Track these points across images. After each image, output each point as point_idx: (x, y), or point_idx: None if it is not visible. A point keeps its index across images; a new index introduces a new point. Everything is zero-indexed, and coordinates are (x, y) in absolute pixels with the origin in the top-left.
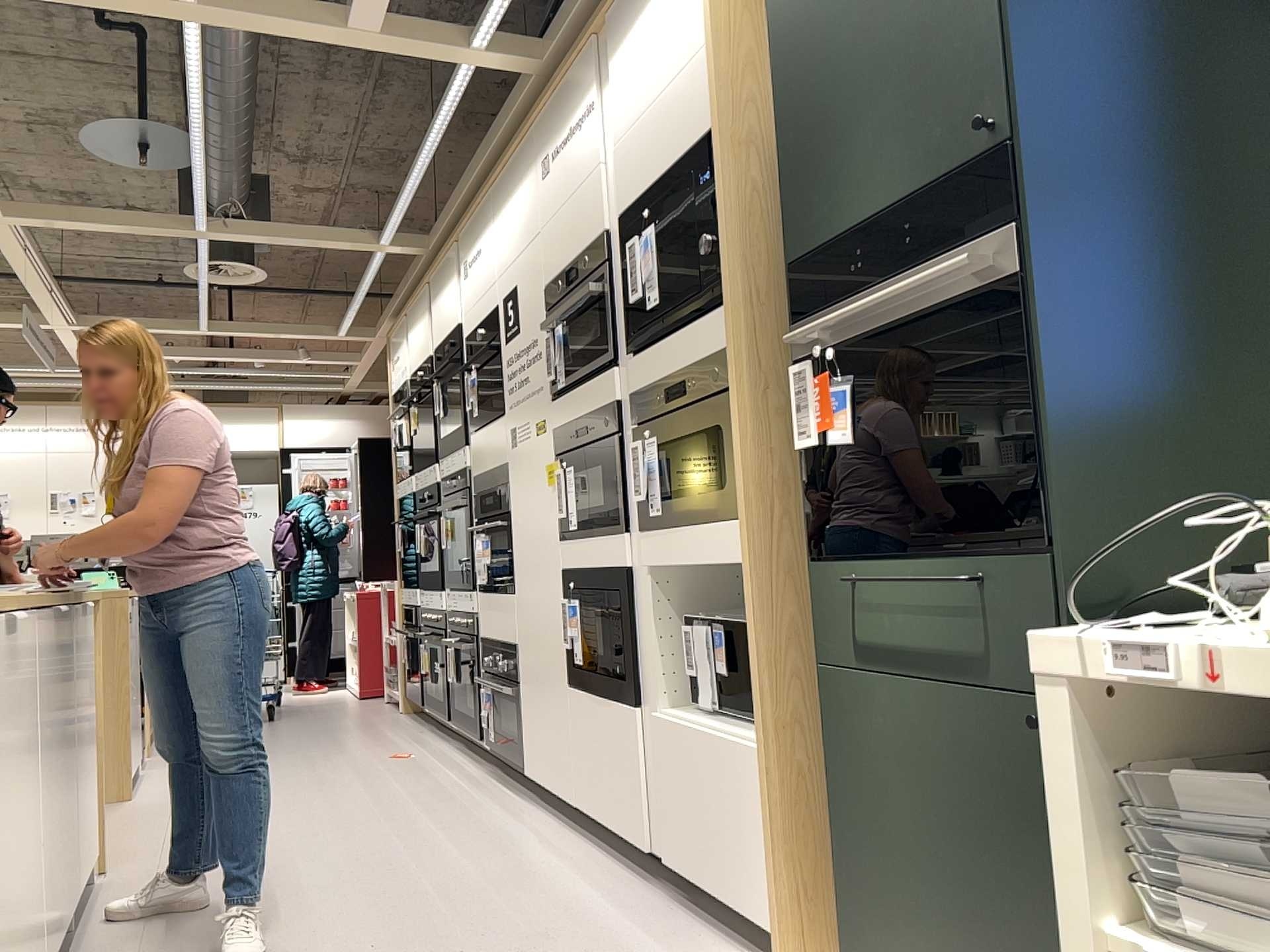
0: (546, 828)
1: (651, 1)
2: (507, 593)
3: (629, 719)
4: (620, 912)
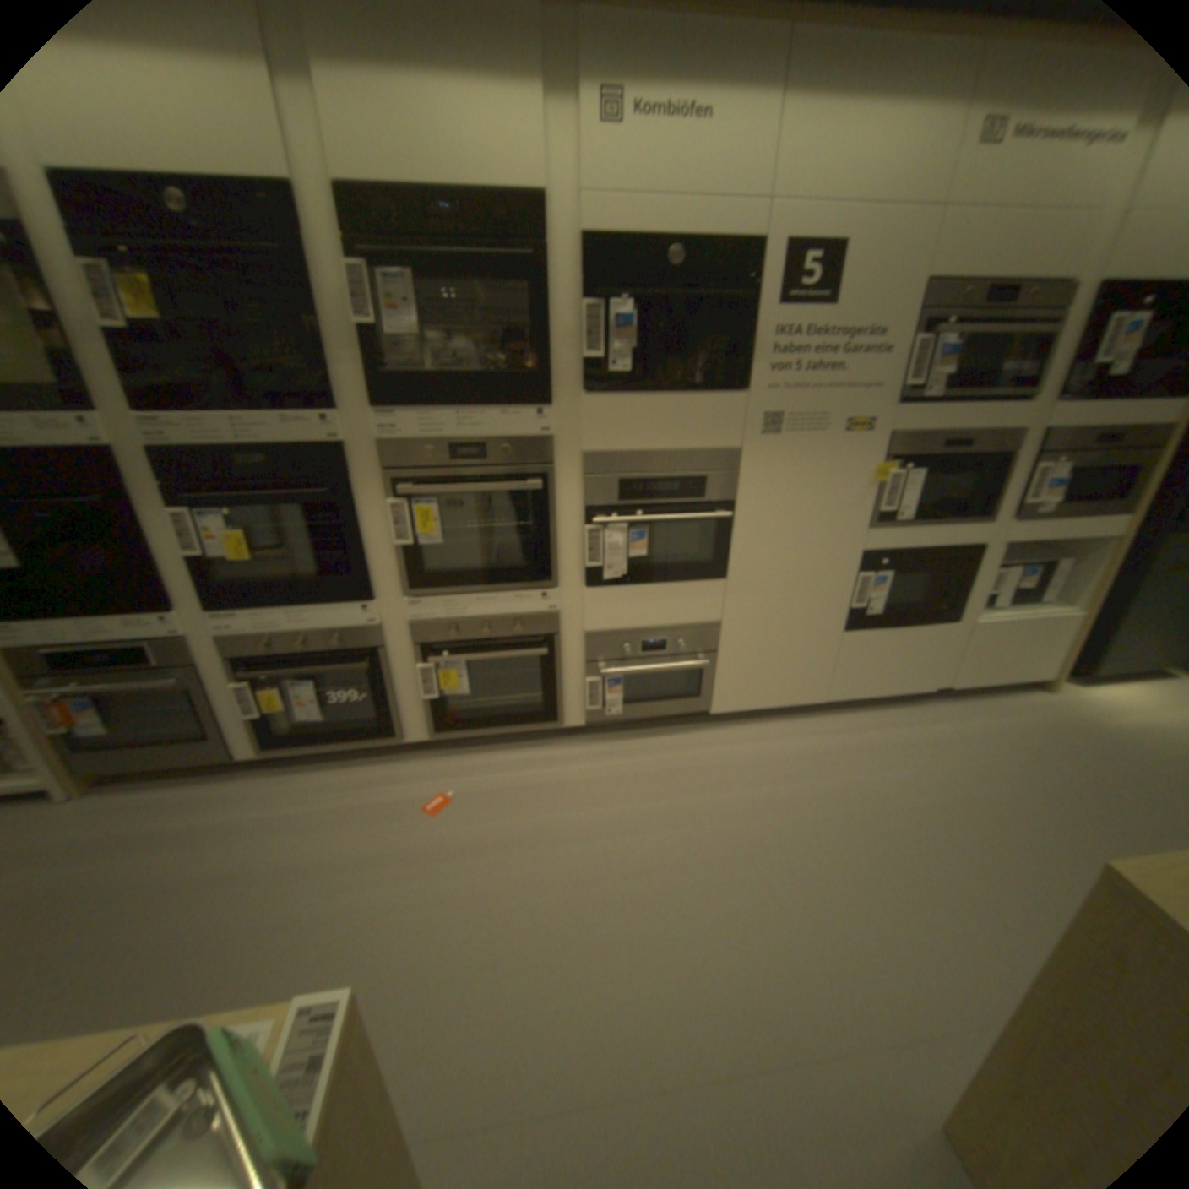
0: (797, 729)
1: None
2: (700, 579)
3: (945, 631)
4: (970, 722)
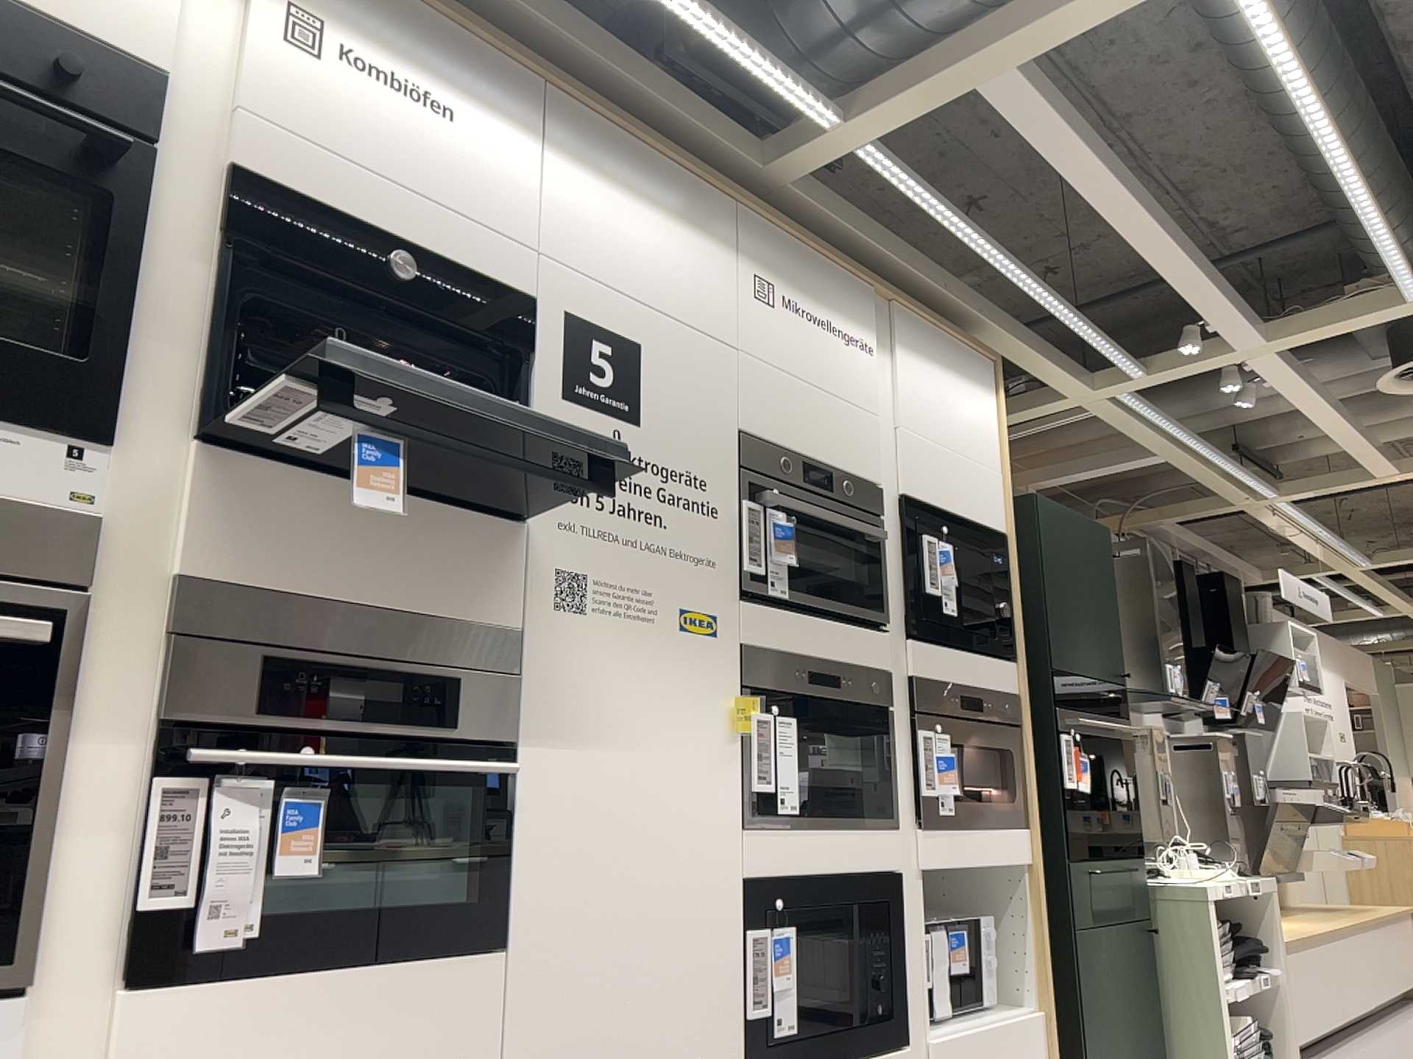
0: None
1: (948, 370)
2: (446, 954)
3: None
4: None
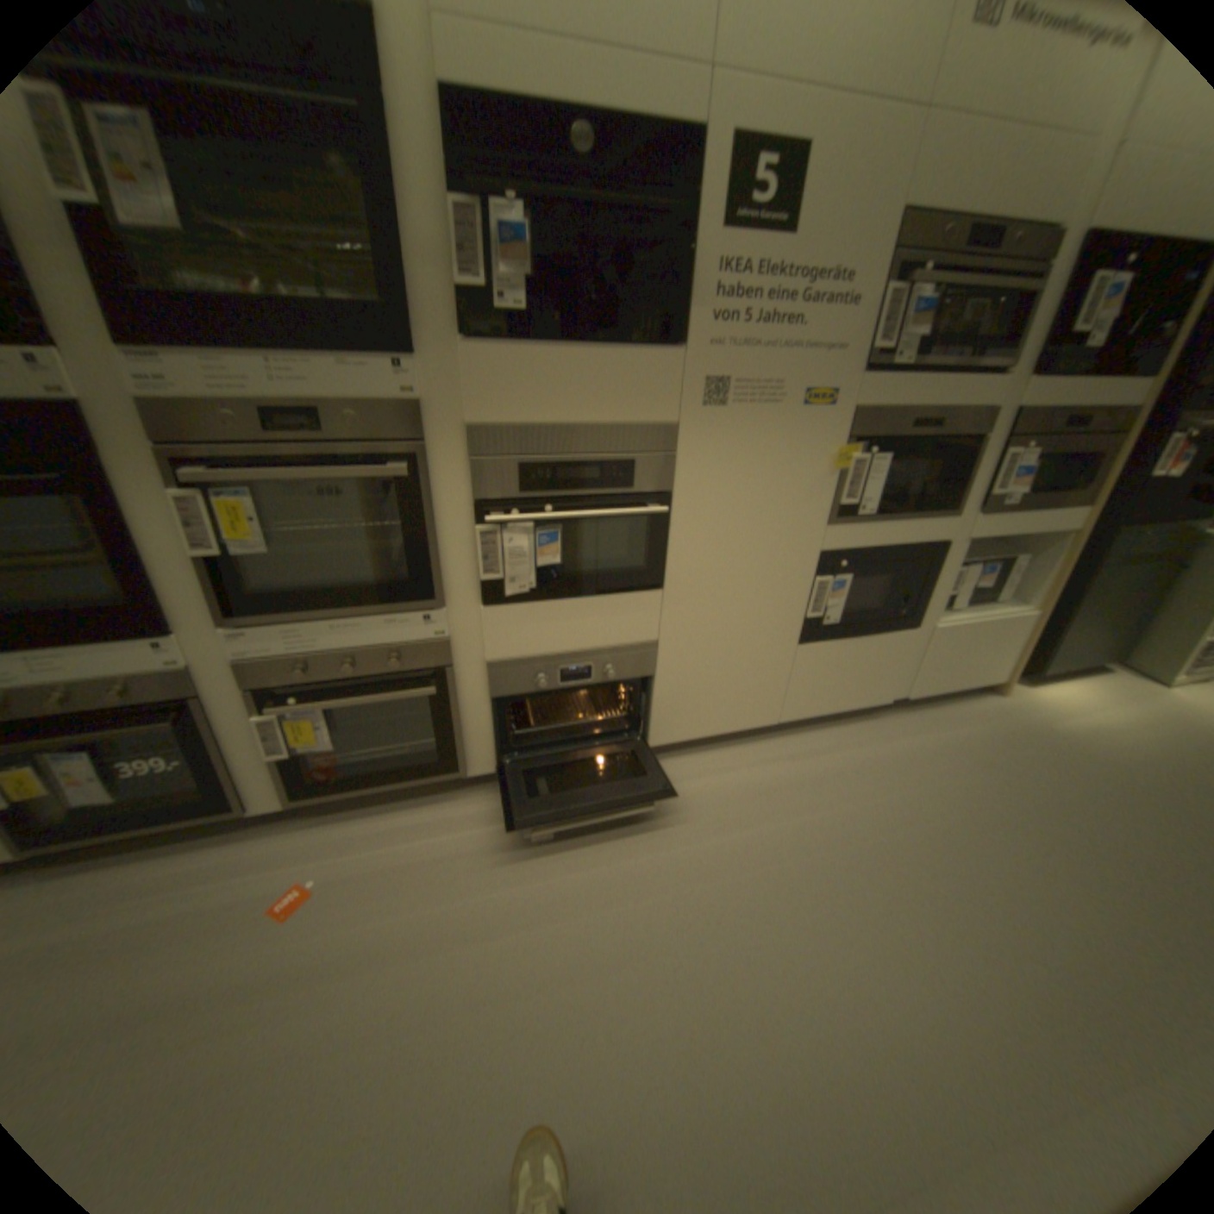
0: (745, 757)
1: None
2: (629, 591)
3: (902, 638)
4: (926, 735)
